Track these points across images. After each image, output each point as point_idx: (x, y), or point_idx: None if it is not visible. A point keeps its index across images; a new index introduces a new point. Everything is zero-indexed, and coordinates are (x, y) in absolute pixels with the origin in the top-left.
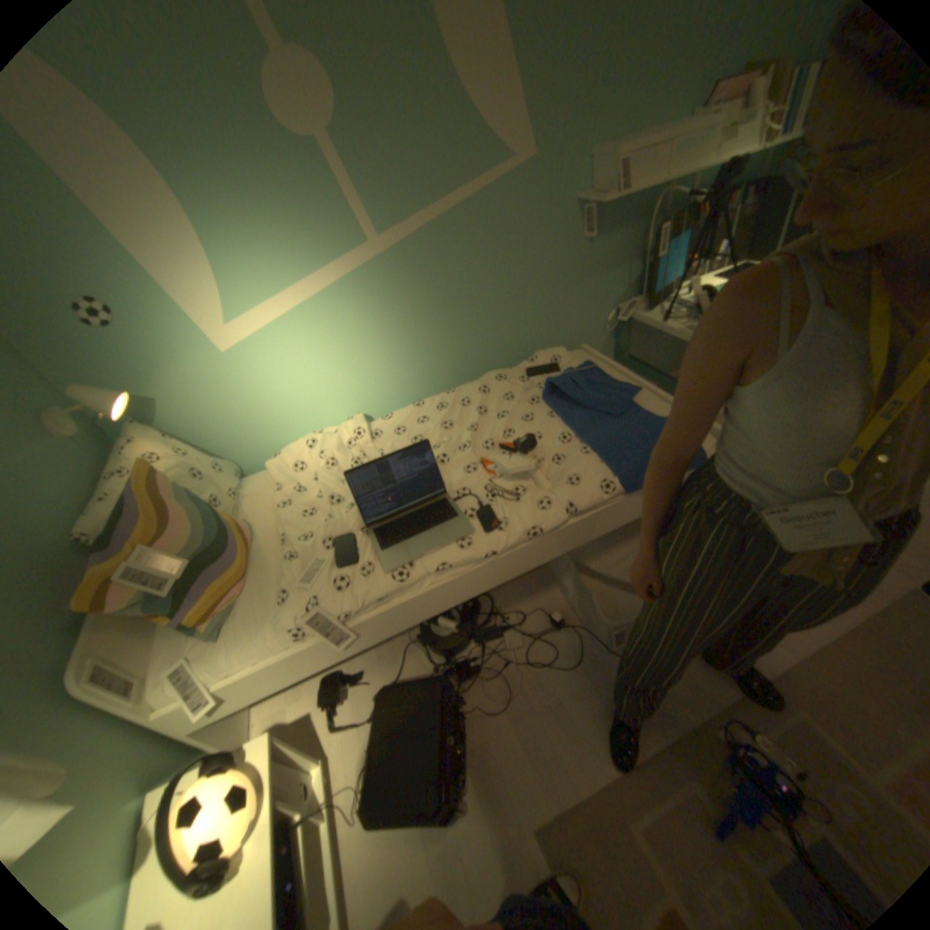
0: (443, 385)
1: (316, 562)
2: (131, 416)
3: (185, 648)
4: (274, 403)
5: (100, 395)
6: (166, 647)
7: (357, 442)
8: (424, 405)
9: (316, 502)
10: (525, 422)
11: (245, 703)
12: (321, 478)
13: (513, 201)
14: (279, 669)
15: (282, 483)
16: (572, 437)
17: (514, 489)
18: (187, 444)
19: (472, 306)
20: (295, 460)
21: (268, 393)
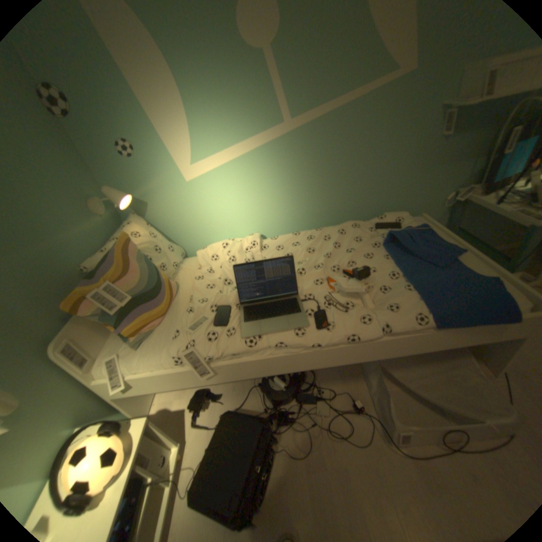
0: (315, 225)
1: (203, 318)
2: (135, 211)
3: (121, 348)
4: (210, 217)
5: (117, 195)
6: (113, 344)
7: (251, 250)
8: (299, 235)
9: (216, 281)
10: (365, 258)
11: (144, 392)
12: (224, 267)
13: (390, 103)
14: (166, 378)
15: (202, 265)
16: (399, 276)
17: (345, 303)
18: (160, 232)
19: (346, 175)
20: (213, 253)
21: (207, 211)
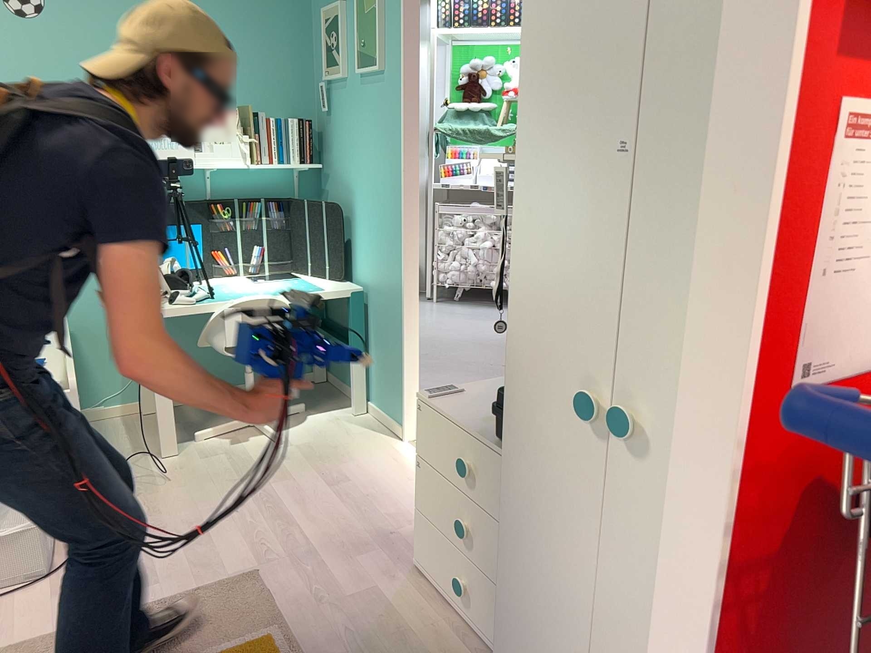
0: None
1: None
2: None
3: None
4: None
5: None
6: None
7: None
8: None
9: None
10: None
11: None
12: None
13: None
14: None
15: None
16: None
17: None
18: None
19: None
20: None
21: None
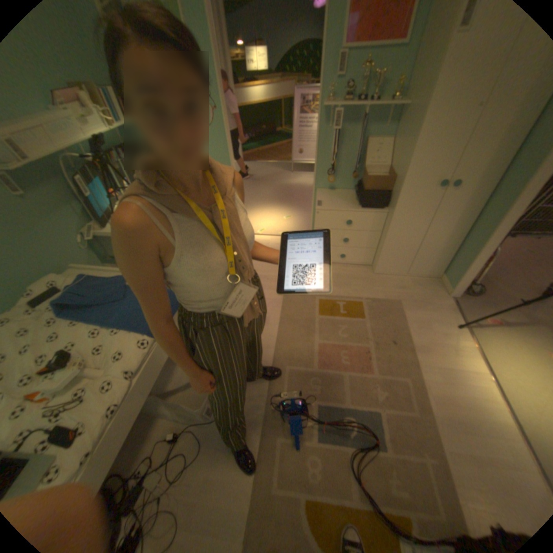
0: None
1: None
2: None
3: None
4: None
5: None
6: None
7: None
8: None
9: None
10: (50, 342)
11: None
12: None
13: None
14: None
15: None
16: (98, 330)
17: (72, 397)
18: None
19: None
20: None
21: None
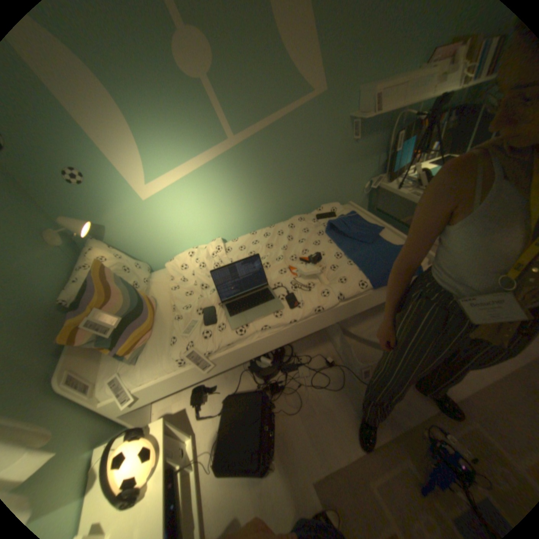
0: (267, 223)
1: (192, 322)
2: (91, 235)
3: (117, 367)
4: (171, 230)
5: (75, 223)
6: (107, 366)
7: (217, 254)
8: (256, 234)
9: (193, 288)
10: (315, 245)
11: (150, 400)
12: (196, 274)
13: (312, 117)
14: (169, 382)
15: (174, 276)
16: (342, 255)
17: (308, 284)
18: (122, 252)
19: (286, 177)
20: (182, 263)
21: (168, 224)
